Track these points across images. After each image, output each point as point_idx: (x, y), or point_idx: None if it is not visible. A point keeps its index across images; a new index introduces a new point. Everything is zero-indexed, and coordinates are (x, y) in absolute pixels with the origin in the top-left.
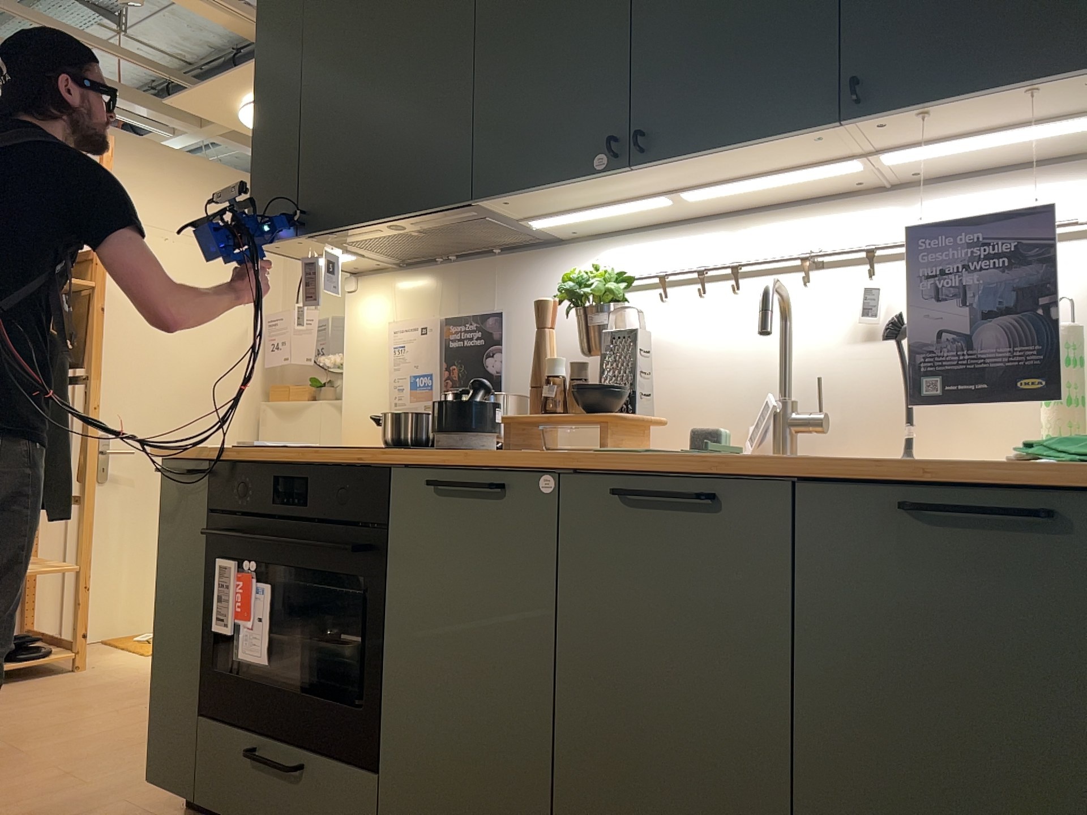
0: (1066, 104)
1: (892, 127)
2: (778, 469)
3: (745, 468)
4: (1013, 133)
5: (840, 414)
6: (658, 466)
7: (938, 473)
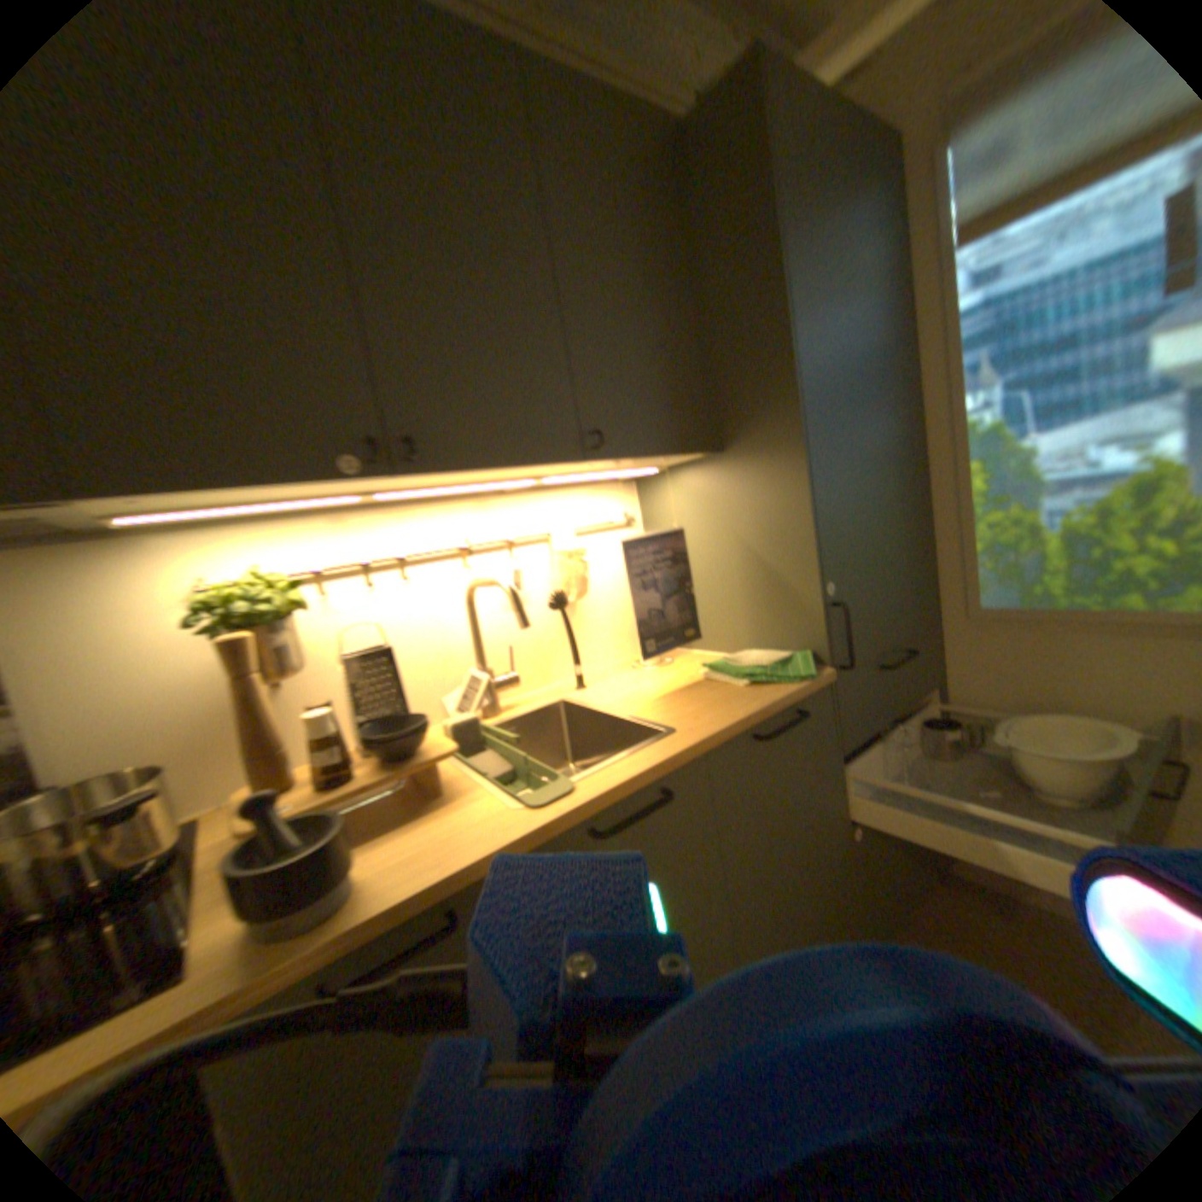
0: (650, 461)
1: (592, 465)
2: (699, 749)
3: (679, 758)
4: (619, 472)
5: (507, 666)
6: (609, 789)
7: (765, 712)
